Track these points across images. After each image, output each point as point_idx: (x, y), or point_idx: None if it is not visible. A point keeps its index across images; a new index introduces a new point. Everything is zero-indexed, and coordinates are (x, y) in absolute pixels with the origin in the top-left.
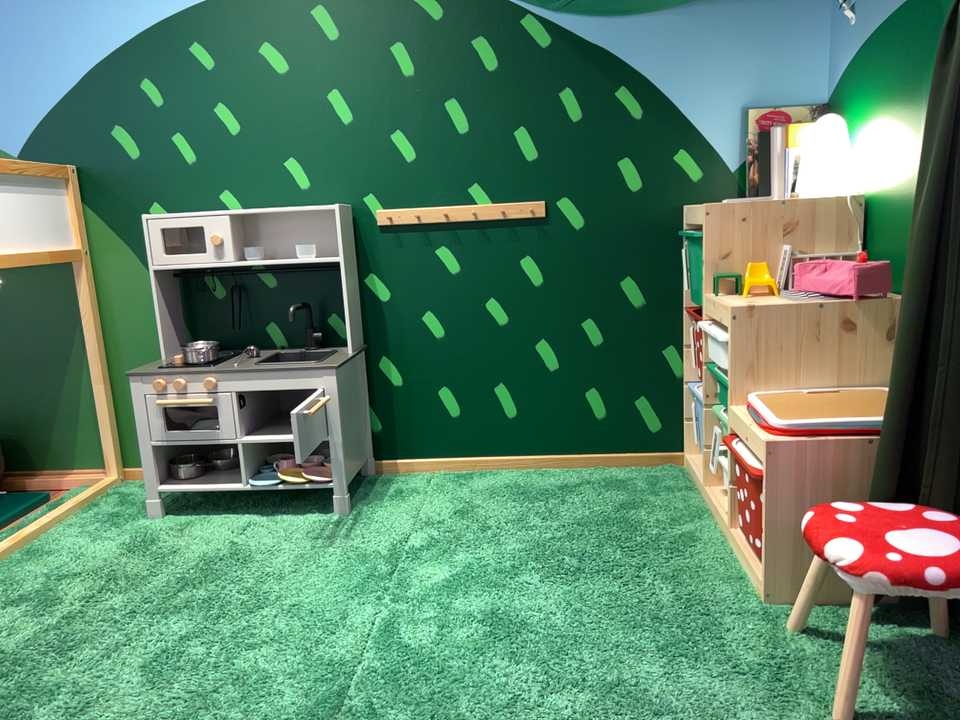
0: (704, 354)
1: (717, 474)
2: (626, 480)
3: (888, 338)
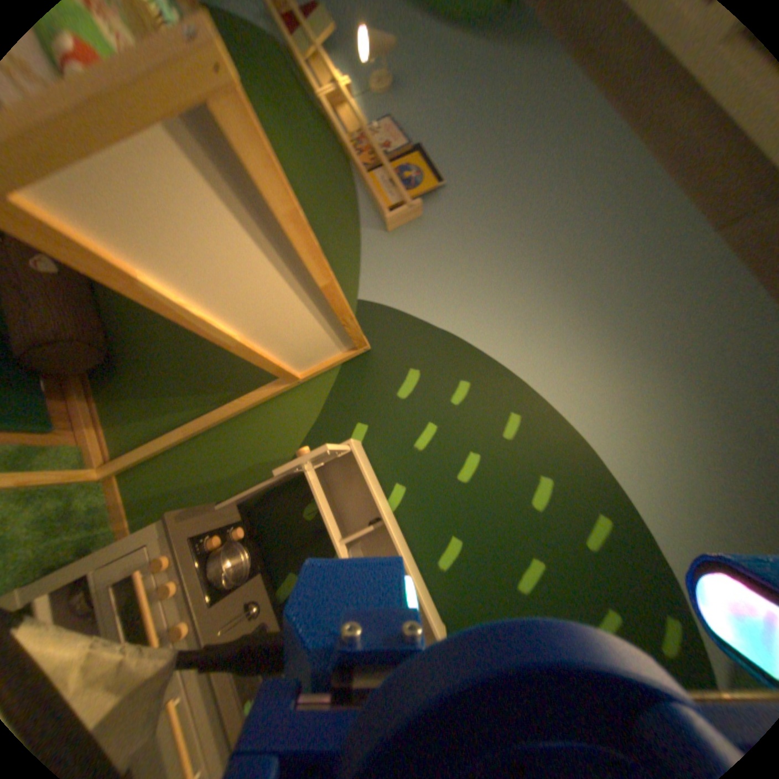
0: None
1: None
2: None
3: None
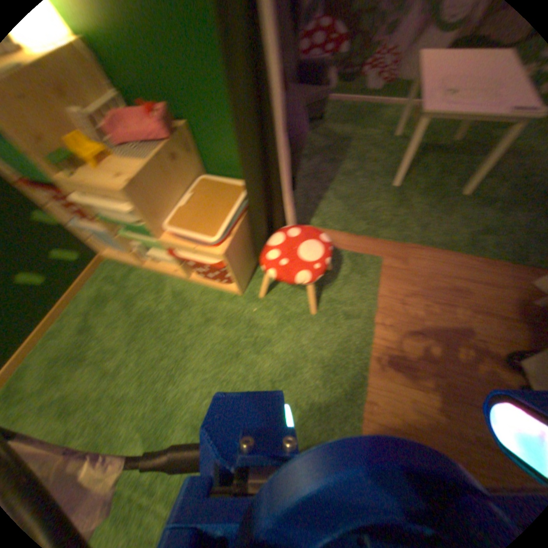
0: (81, 206)
1: (147, 256)
2: (95, 290)
3: (187, 148)
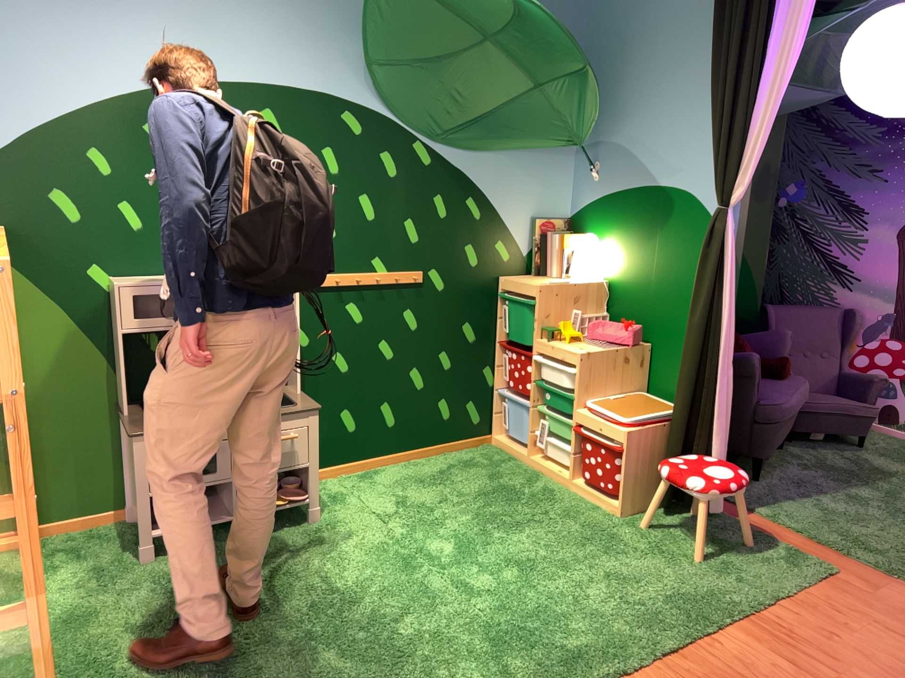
0: (526, 373)
1: (539, 446)
2: (469, 457)
3: (636, 364)
